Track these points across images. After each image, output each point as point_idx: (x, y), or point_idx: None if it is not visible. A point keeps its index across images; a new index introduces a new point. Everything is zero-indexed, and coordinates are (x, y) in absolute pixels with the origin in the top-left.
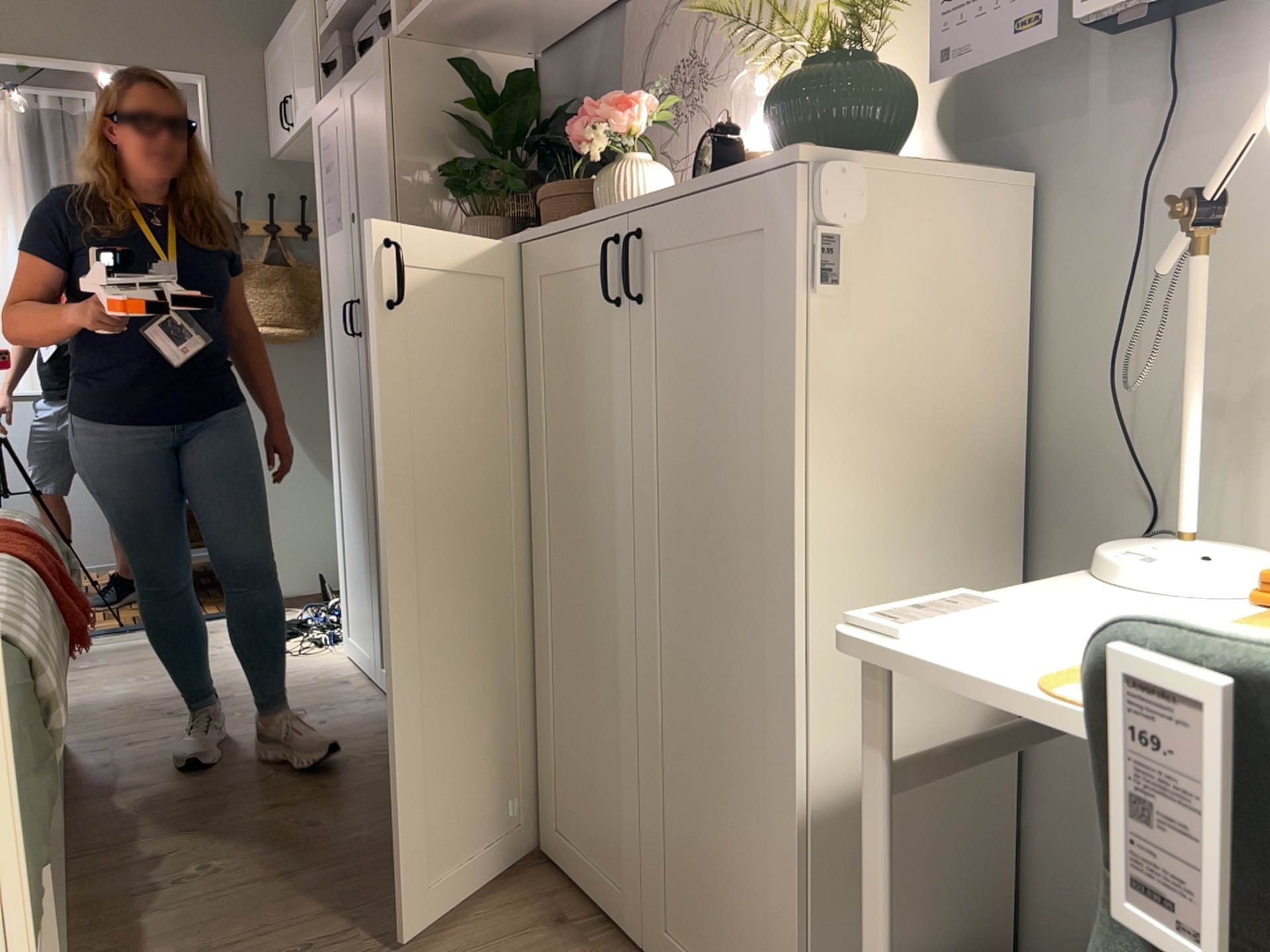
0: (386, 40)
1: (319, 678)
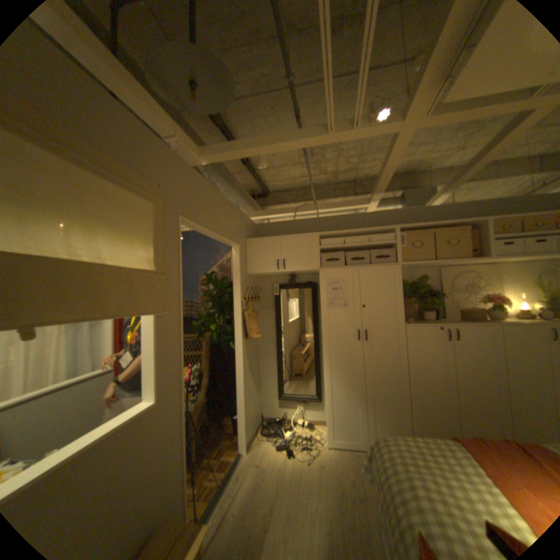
0: (399, 266)
1: (346, 460)
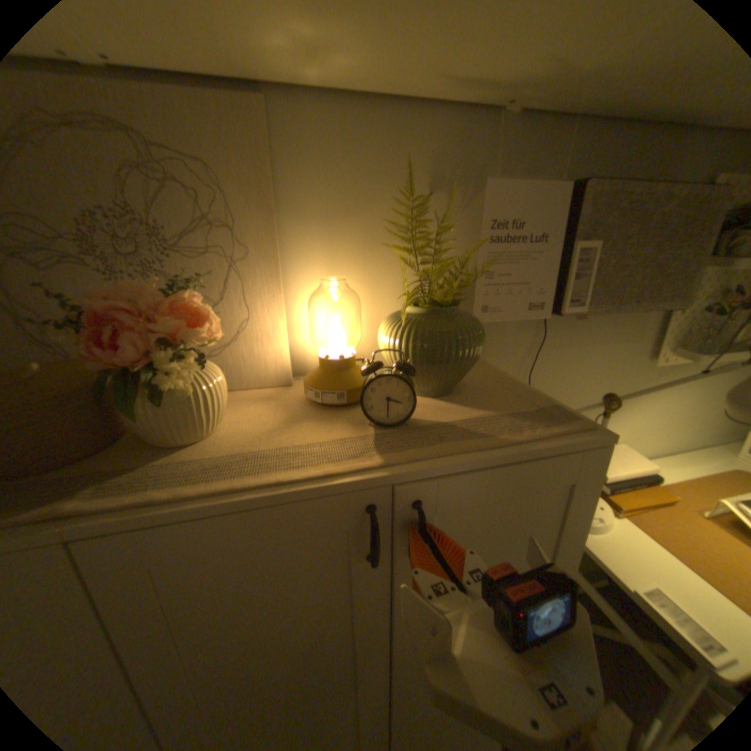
0: None
1: None
